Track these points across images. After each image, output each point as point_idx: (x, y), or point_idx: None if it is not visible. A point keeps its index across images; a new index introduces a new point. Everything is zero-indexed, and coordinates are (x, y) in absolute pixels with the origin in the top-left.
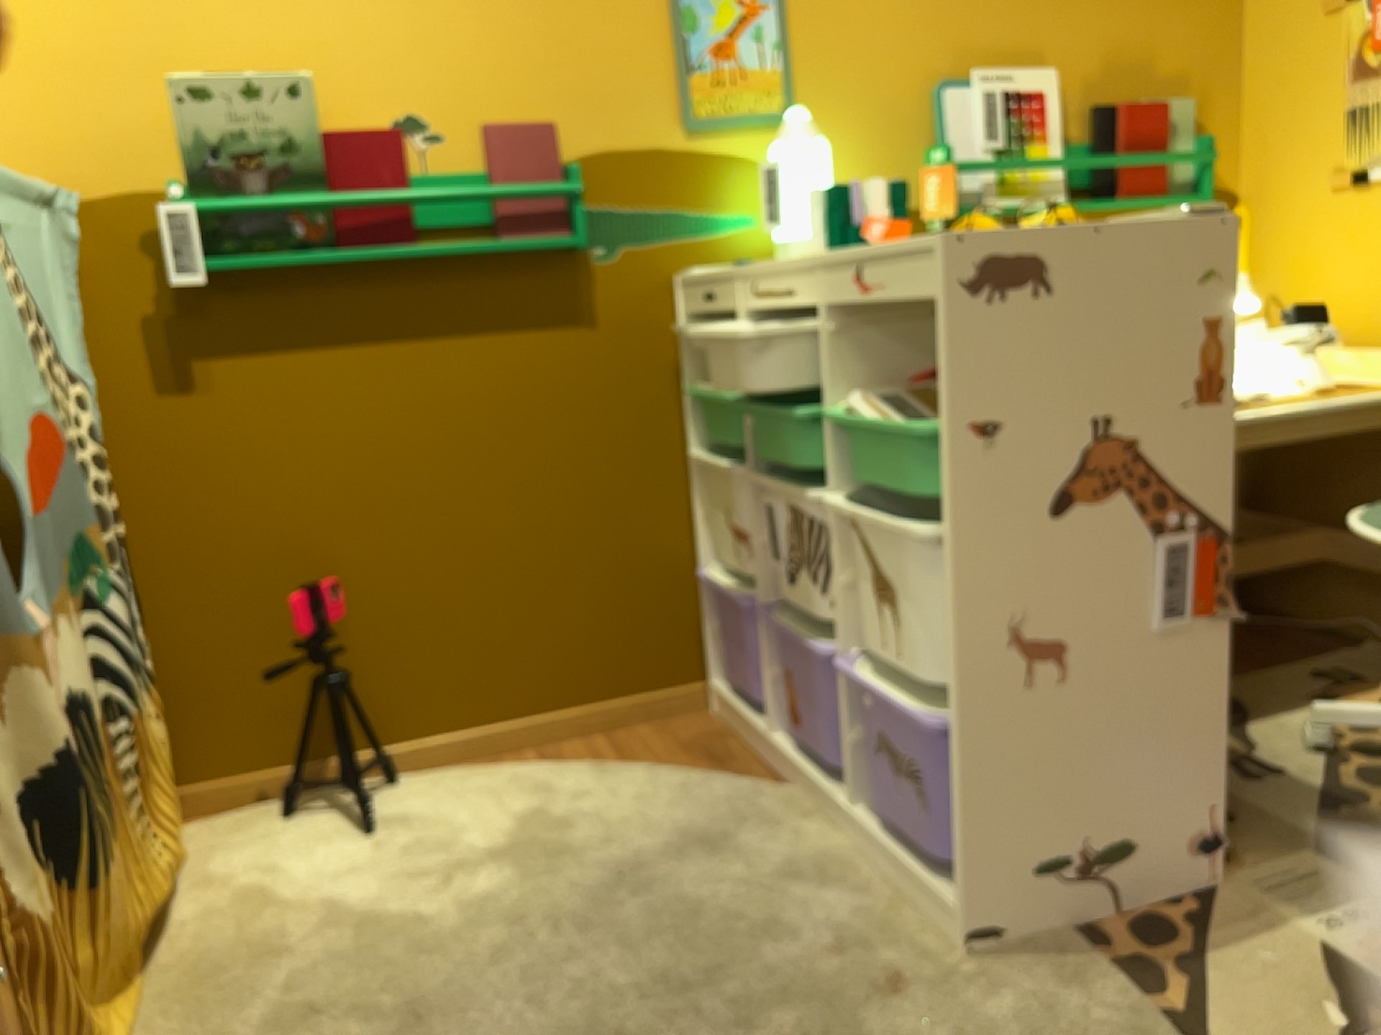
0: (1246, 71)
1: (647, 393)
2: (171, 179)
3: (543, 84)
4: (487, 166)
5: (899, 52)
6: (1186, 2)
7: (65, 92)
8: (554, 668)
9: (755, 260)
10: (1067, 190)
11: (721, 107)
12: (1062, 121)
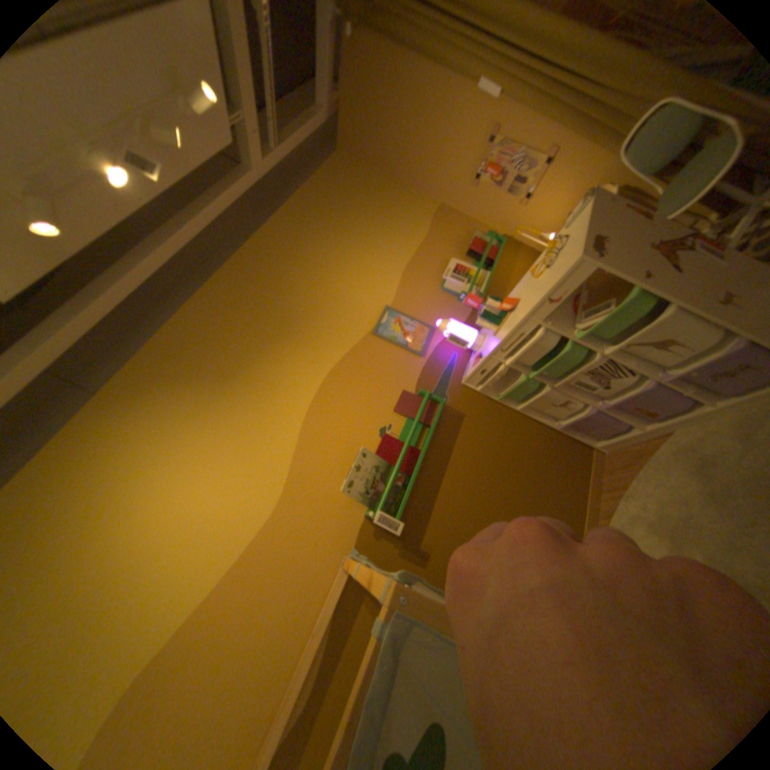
0: (473, 216)
1: (493, 412)
2: (361, 515)
3: (390, 386)
4: (405, 416)
5: (428, 291)
6: (449, 221)
7: (319, 531)
8: (572, 496)
9: (467, 359)
10: (487, 270)
11: (420, 343)
12: (467, 262)
